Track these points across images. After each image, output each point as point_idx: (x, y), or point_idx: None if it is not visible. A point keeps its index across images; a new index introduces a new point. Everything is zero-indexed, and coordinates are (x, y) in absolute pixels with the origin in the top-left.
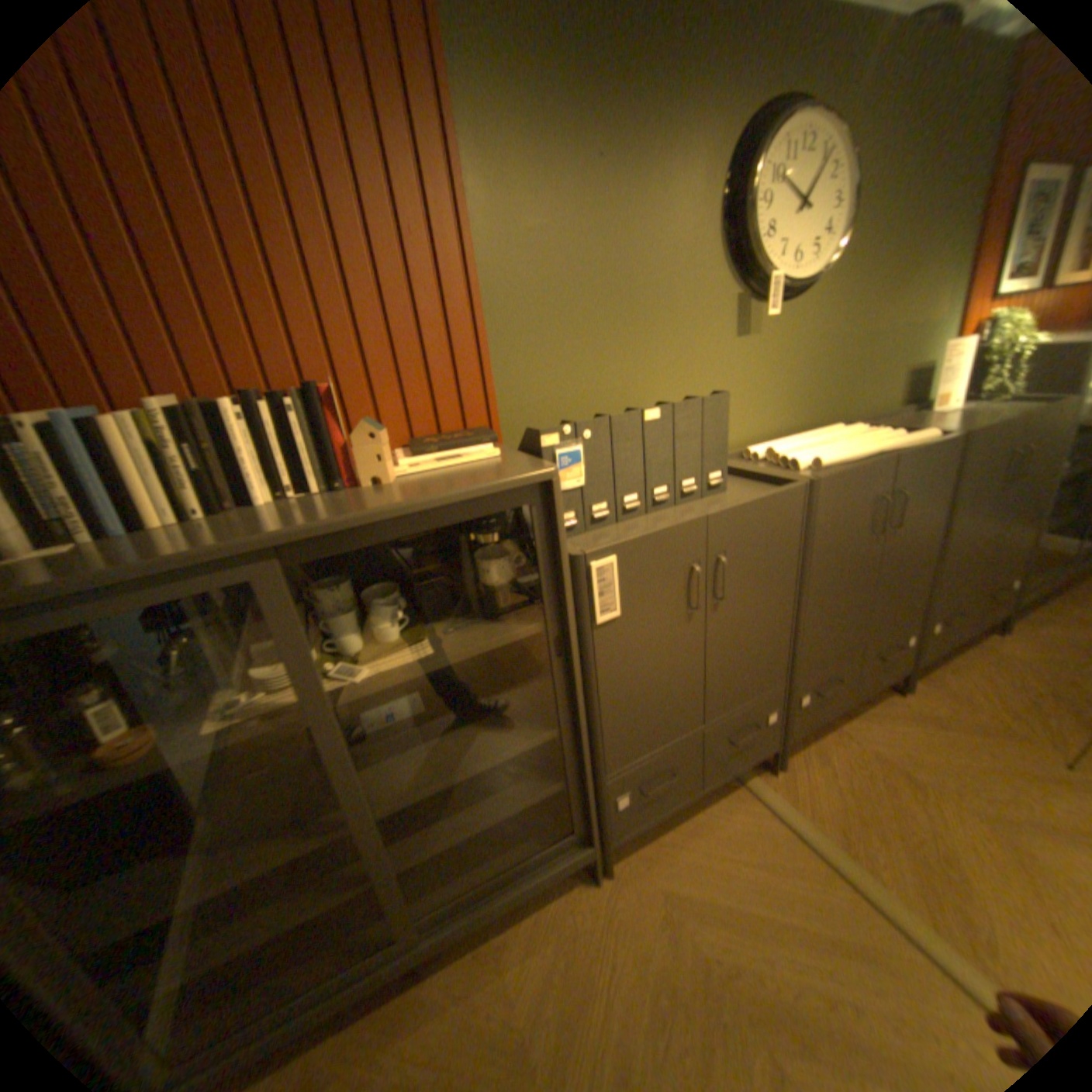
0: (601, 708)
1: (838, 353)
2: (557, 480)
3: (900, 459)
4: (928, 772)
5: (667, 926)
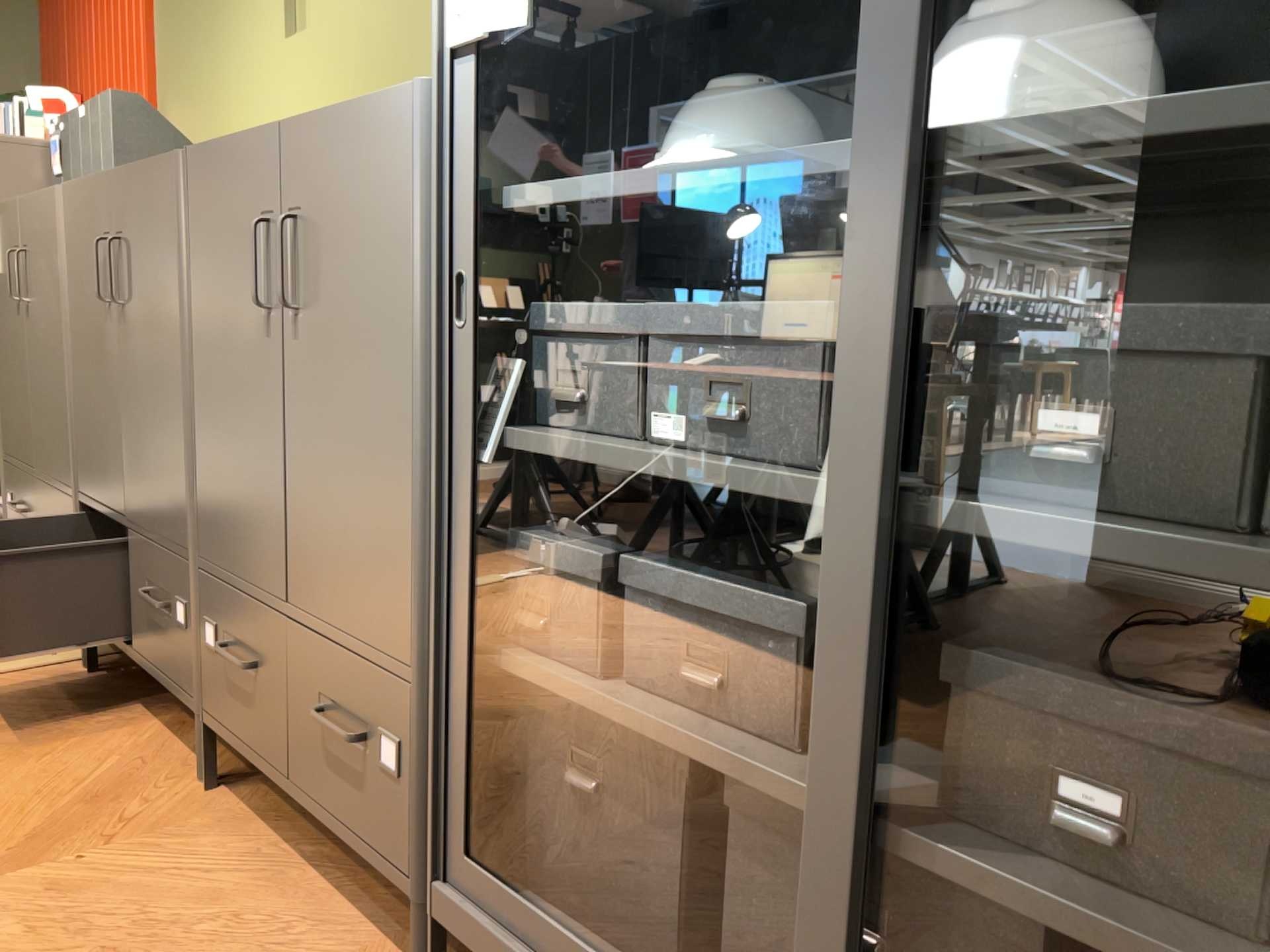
0: None
1: (402, 49)
2: None
3: (113, 181)
4: (0, 764)
5: None
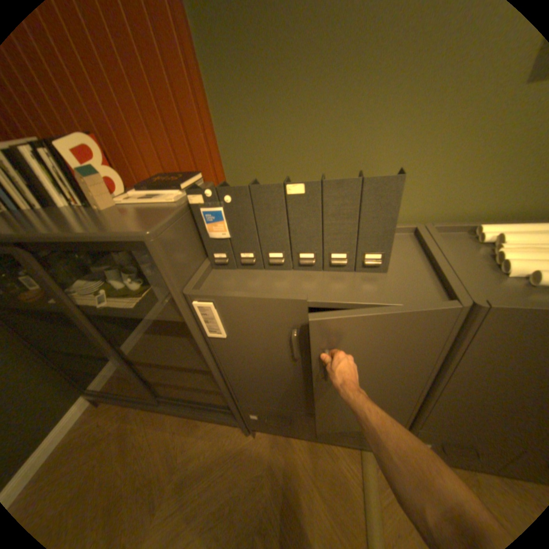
0: (226, 375)
1: None
2: (149, 242)
3: None
4: None
5: (256, 481)
